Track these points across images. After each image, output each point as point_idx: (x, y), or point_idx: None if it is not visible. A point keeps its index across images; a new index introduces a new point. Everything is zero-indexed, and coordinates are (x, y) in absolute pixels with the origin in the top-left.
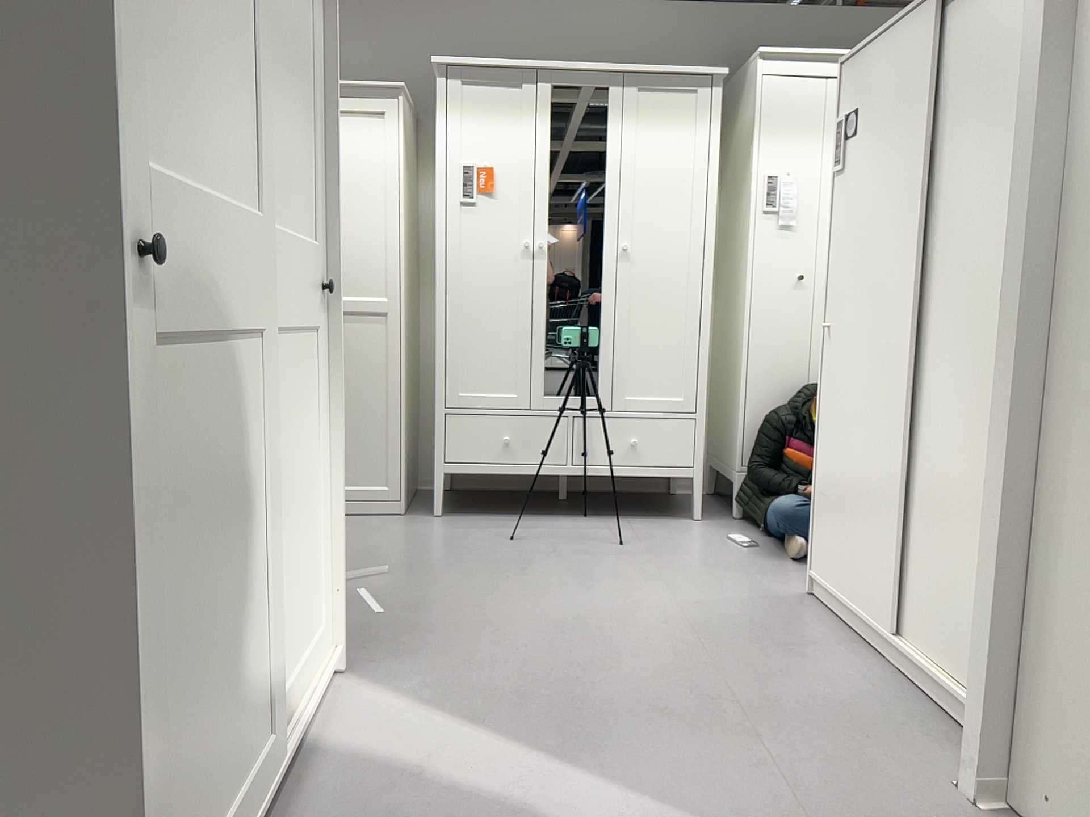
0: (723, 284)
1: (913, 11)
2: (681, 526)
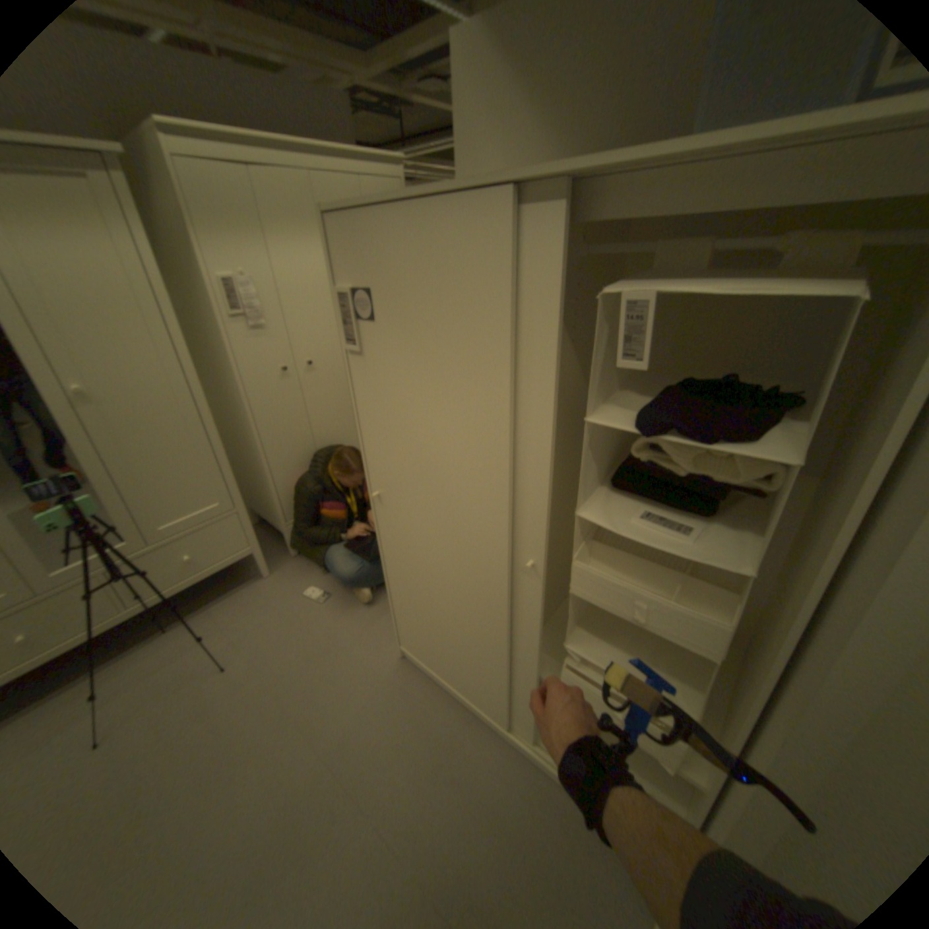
0: (205, 372)
1: (454, 192)
2: (257, 597)
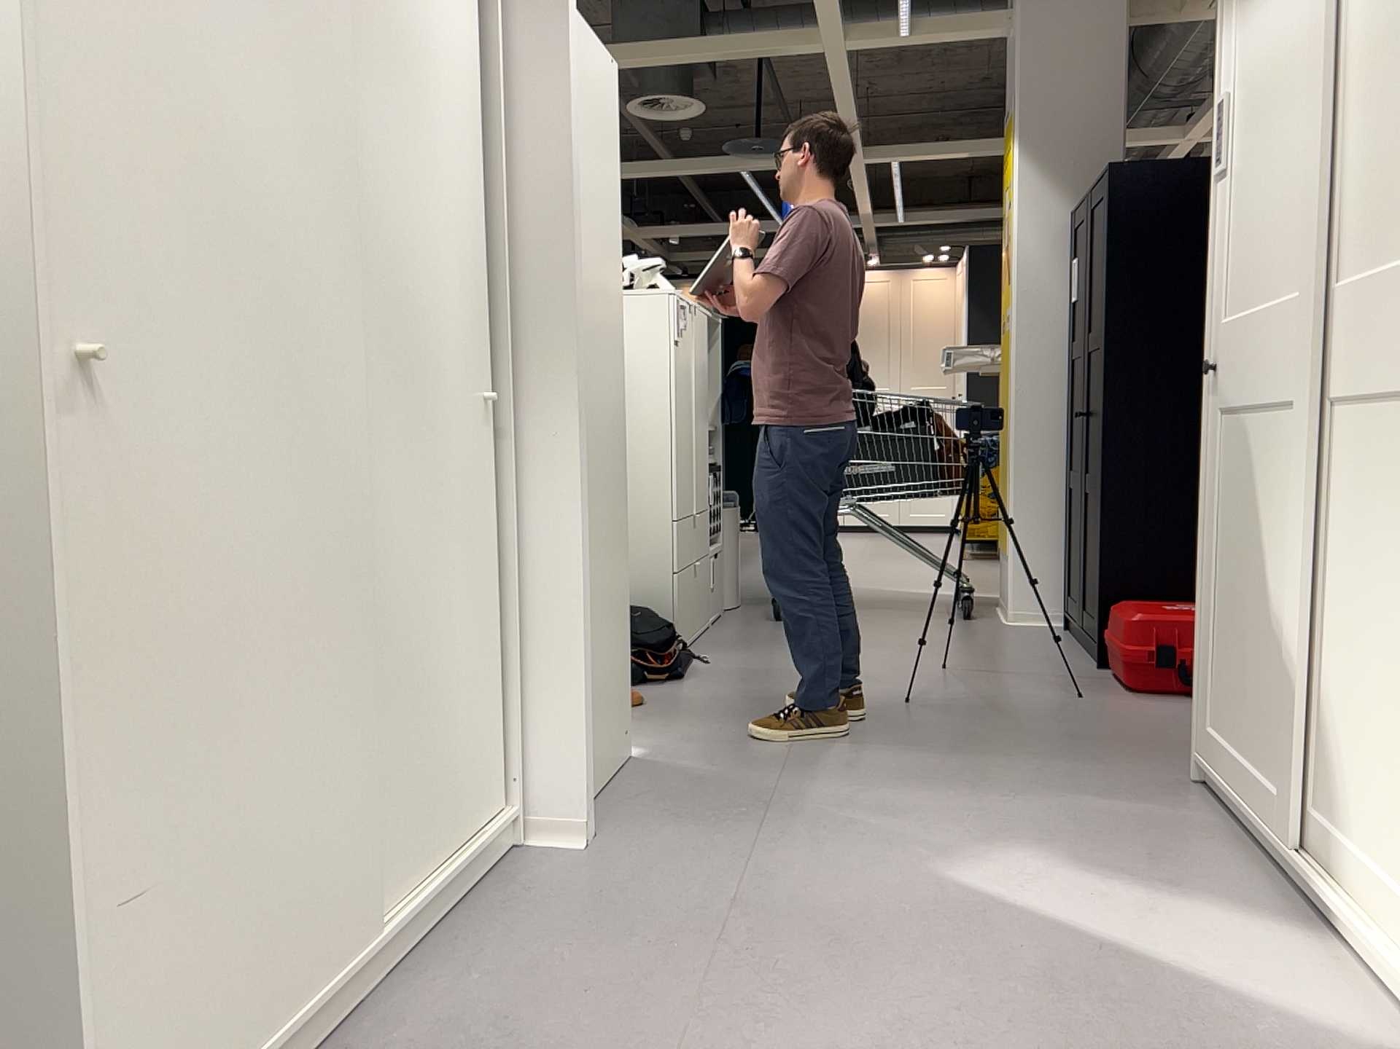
0: None
1: None
2: None
